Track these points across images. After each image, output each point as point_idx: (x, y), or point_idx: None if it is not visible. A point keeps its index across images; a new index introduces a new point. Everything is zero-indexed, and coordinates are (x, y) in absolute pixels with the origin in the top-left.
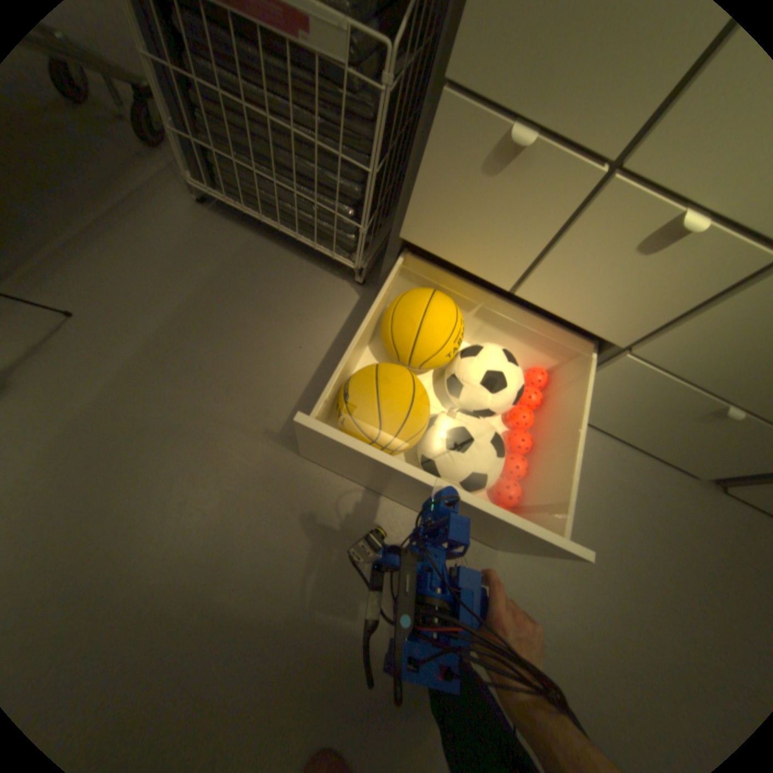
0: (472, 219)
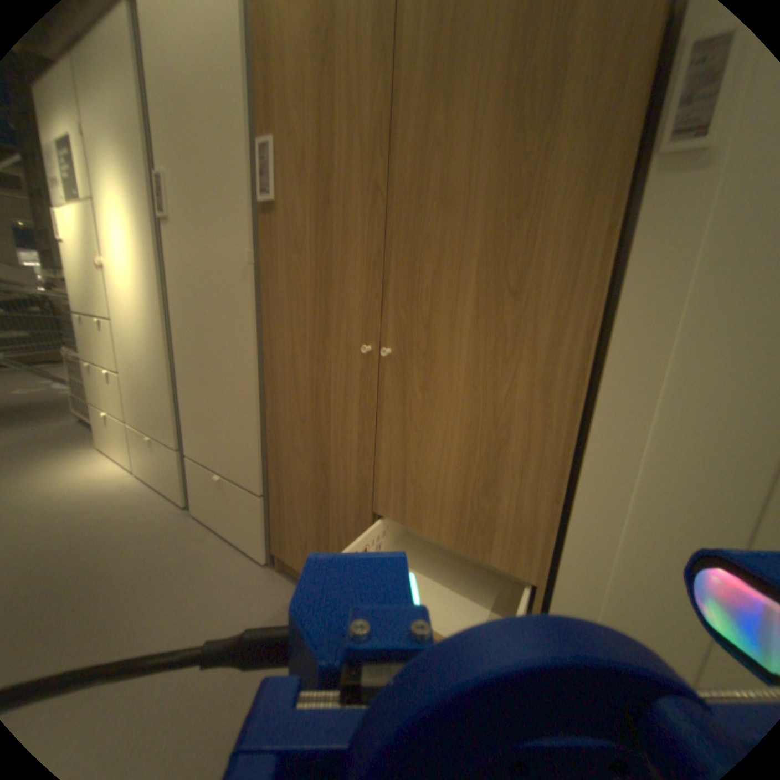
0: (89, 390)
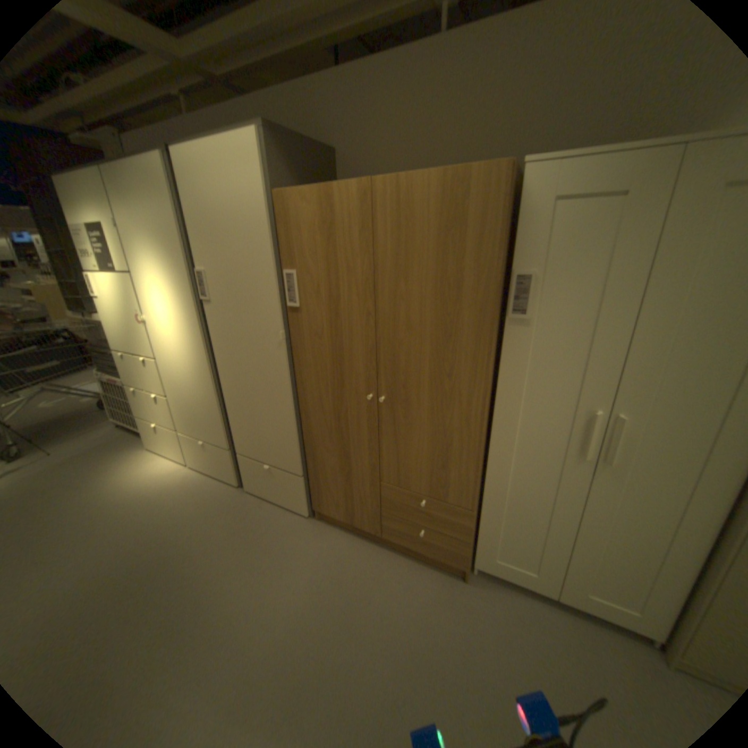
0: (139, 407)
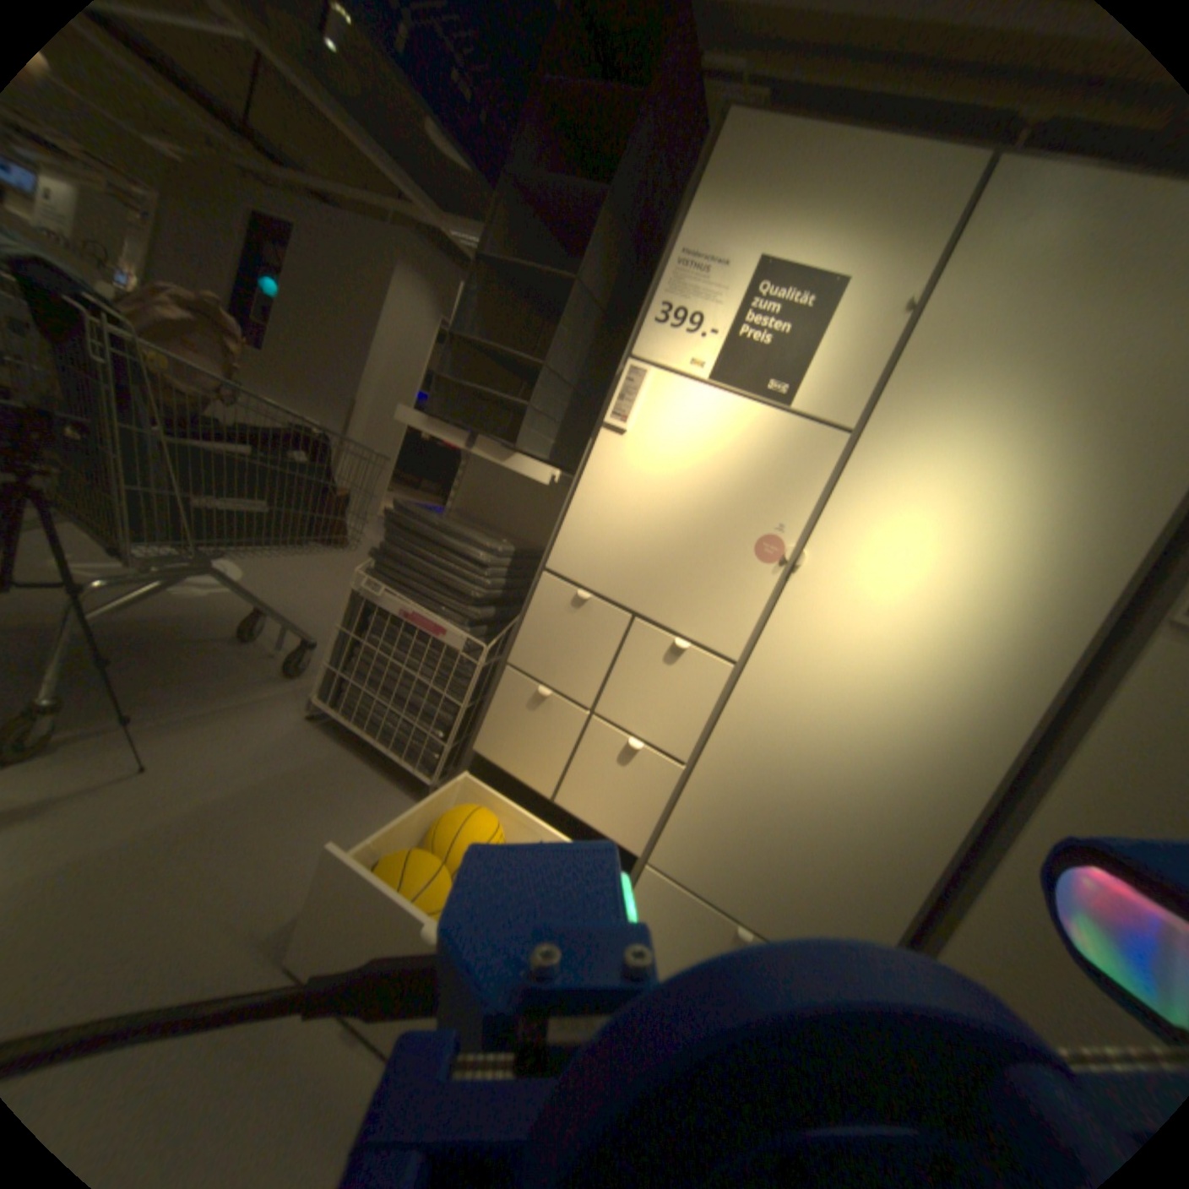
0: (520, 741)
